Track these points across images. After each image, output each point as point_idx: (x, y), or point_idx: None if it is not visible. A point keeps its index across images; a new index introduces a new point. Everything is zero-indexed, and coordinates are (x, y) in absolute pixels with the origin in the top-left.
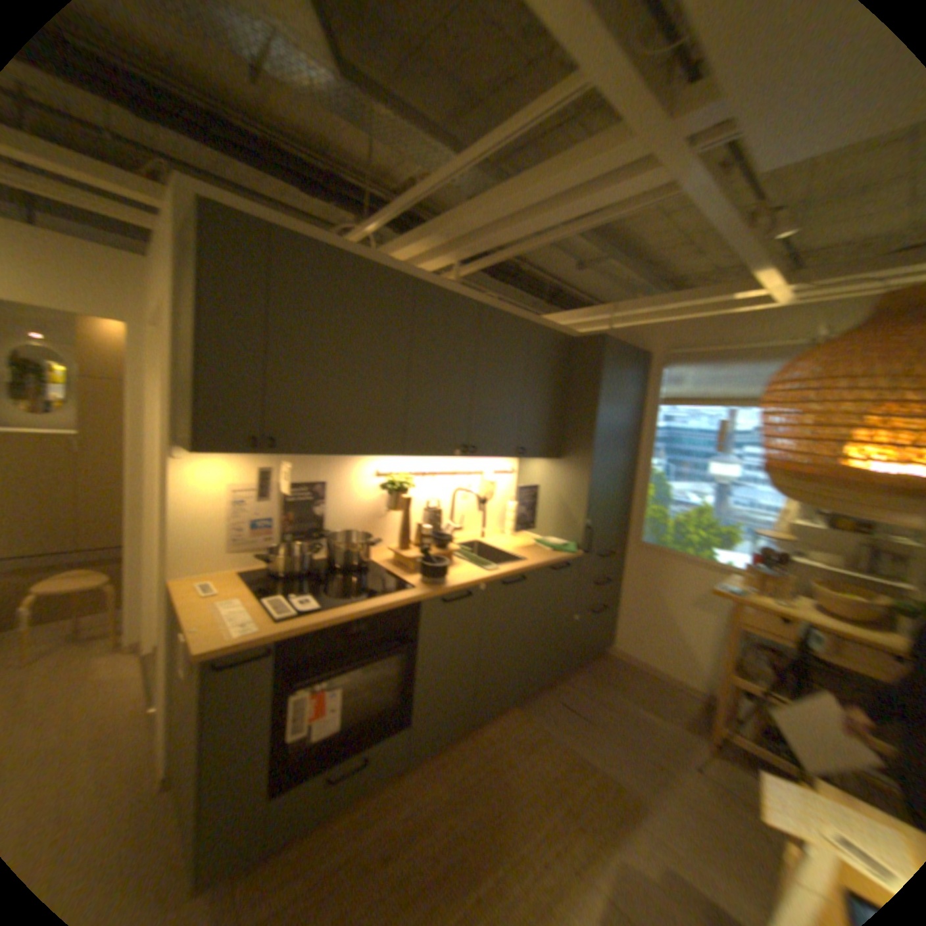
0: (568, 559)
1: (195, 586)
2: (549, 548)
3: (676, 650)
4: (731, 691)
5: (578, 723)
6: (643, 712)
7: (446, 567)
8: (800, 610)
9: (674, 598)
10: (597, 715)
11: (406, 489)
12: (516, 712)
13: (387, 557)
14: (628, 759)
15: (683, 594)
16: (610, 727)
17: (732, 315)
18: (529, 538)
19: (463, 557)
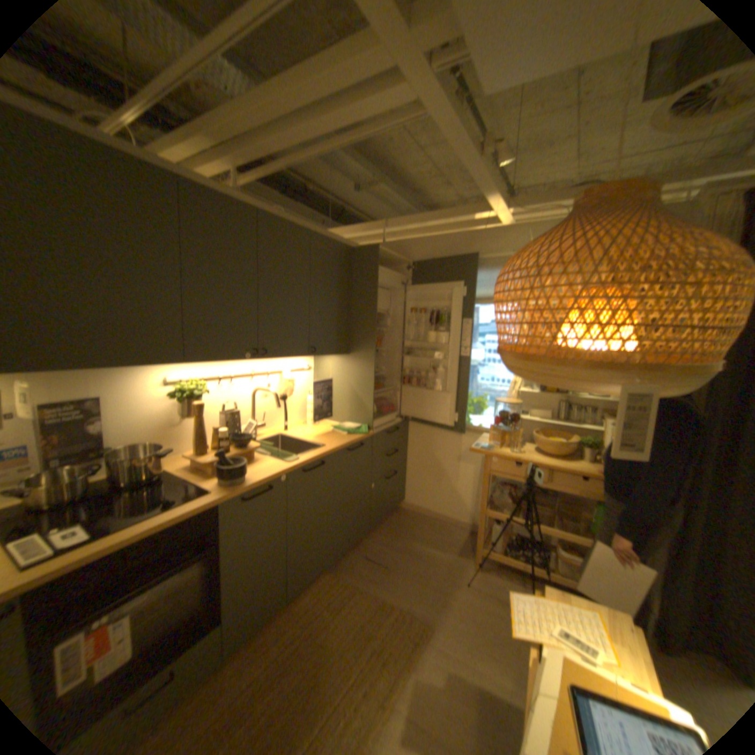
0: (361, 438)
1: None
2: (345, 432)
3: (447, 495)
4: (485, 521)
5: (378, 570)
6: (427, 549)
7: (242, 466)
8: (526, 454)
9: (444, 456)
10: (392, 560)
11: (198, 394)
12: (326, 575)
13: (183, 463)
14: (417, 590)
15: (450, 452)
16: (403, 567)
17: (471, 232)
18: (327, 425)
19: (265, 452)
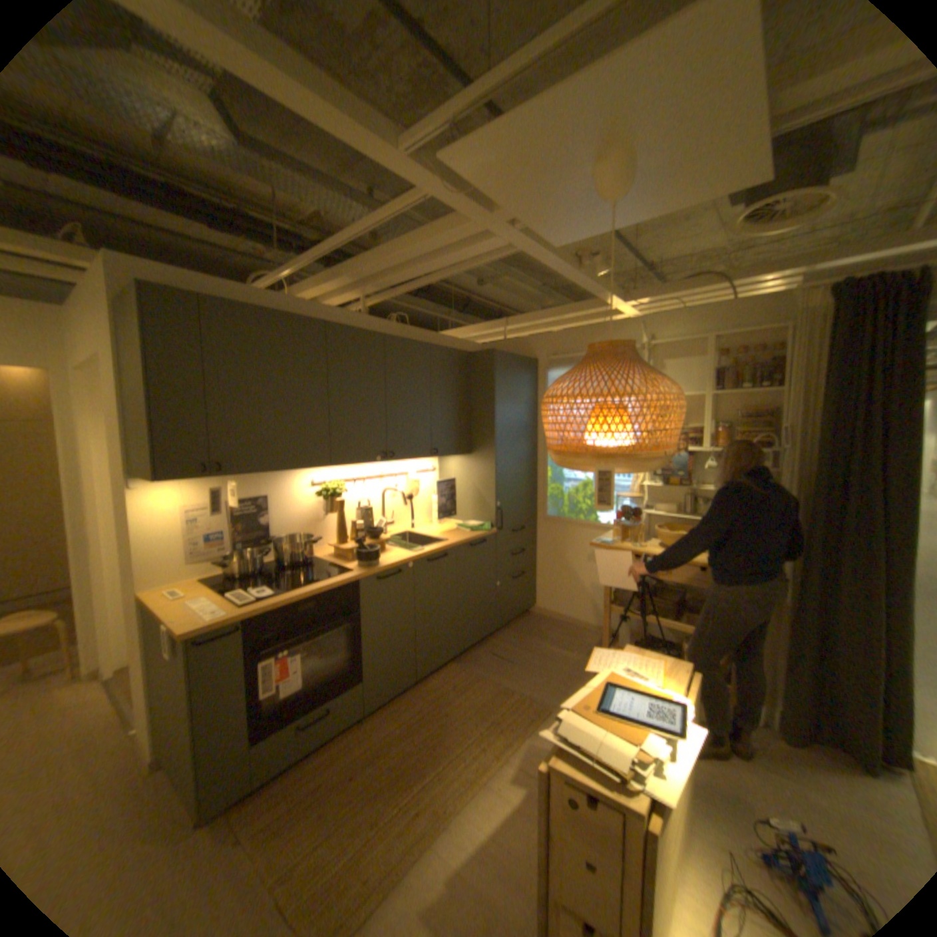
0: (483, 535)
1: (160, 595)
2: (468, 529)
3: (579, 598)
4: (609, 617)
5: (503, 665)
6: (555, 649)
7: (376, 552)
8: (647, 548)
9: (574, 557)
10: (518, 657)
11: (338, 494)
12: (453, 666)
13: (327, 553)
14: (539, 682)
15: (580, 553)
16: (528, 663)
17: (589, 327)
18: (452, 524)
19: (394, 545)
